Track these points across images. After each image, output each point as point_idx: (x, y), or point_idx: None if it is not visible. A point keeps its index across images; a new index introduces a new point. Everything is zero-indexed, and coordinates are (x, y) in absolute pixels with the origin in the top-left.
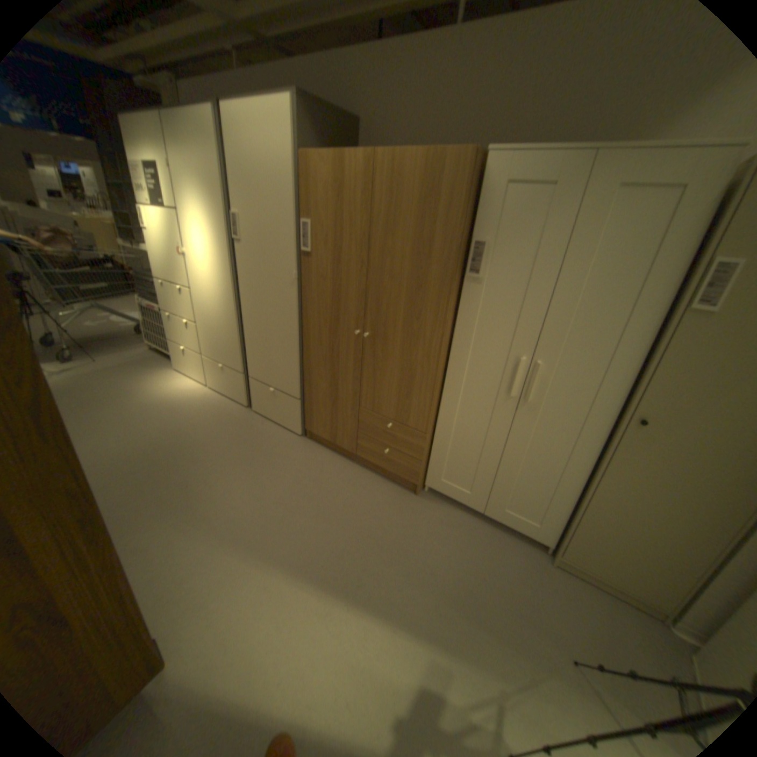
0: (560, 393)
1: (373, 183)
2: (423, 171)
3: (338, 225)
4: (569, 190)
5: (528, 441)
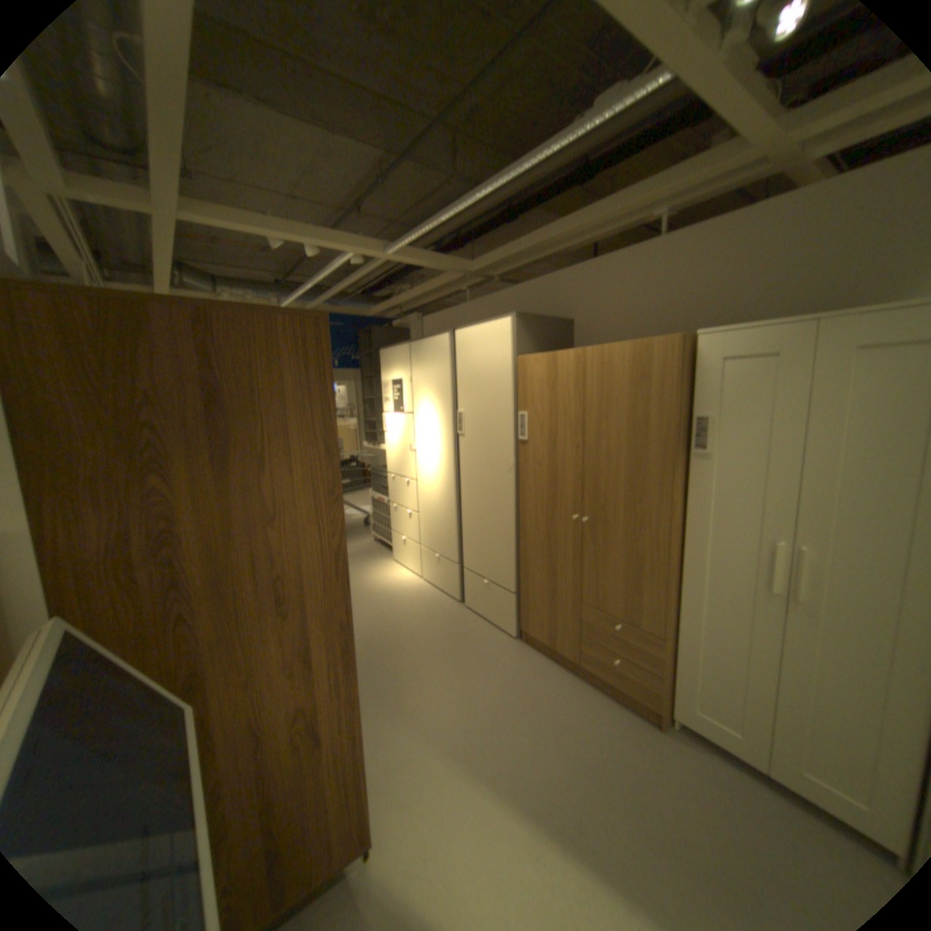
0: (845, 590)
1: (585, 375)
2: (632, 360)
3: (553, 414)
4: (795, 359)
5: (814, 660)
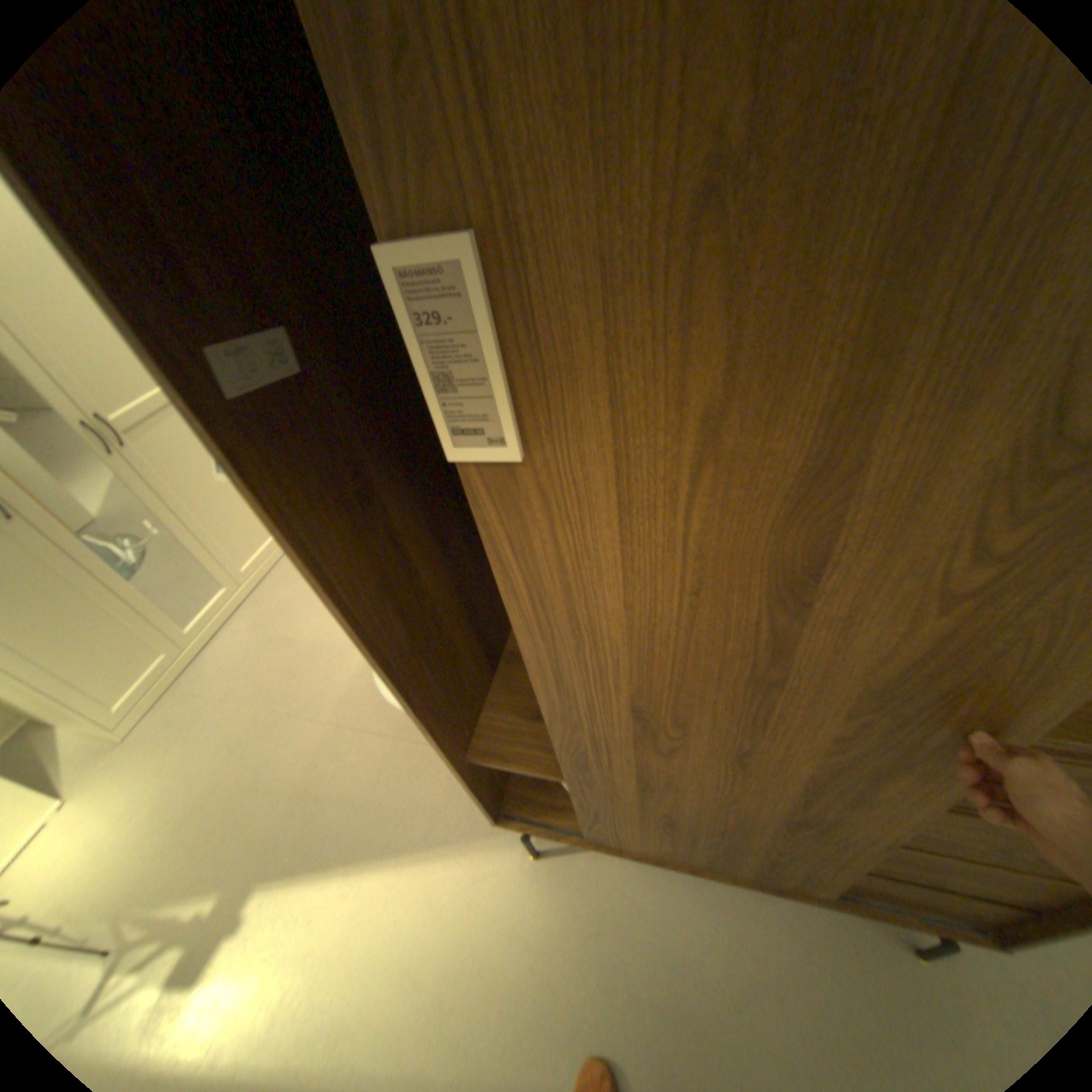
0: None
1: None
2: None
3: None
4: None
5: None
